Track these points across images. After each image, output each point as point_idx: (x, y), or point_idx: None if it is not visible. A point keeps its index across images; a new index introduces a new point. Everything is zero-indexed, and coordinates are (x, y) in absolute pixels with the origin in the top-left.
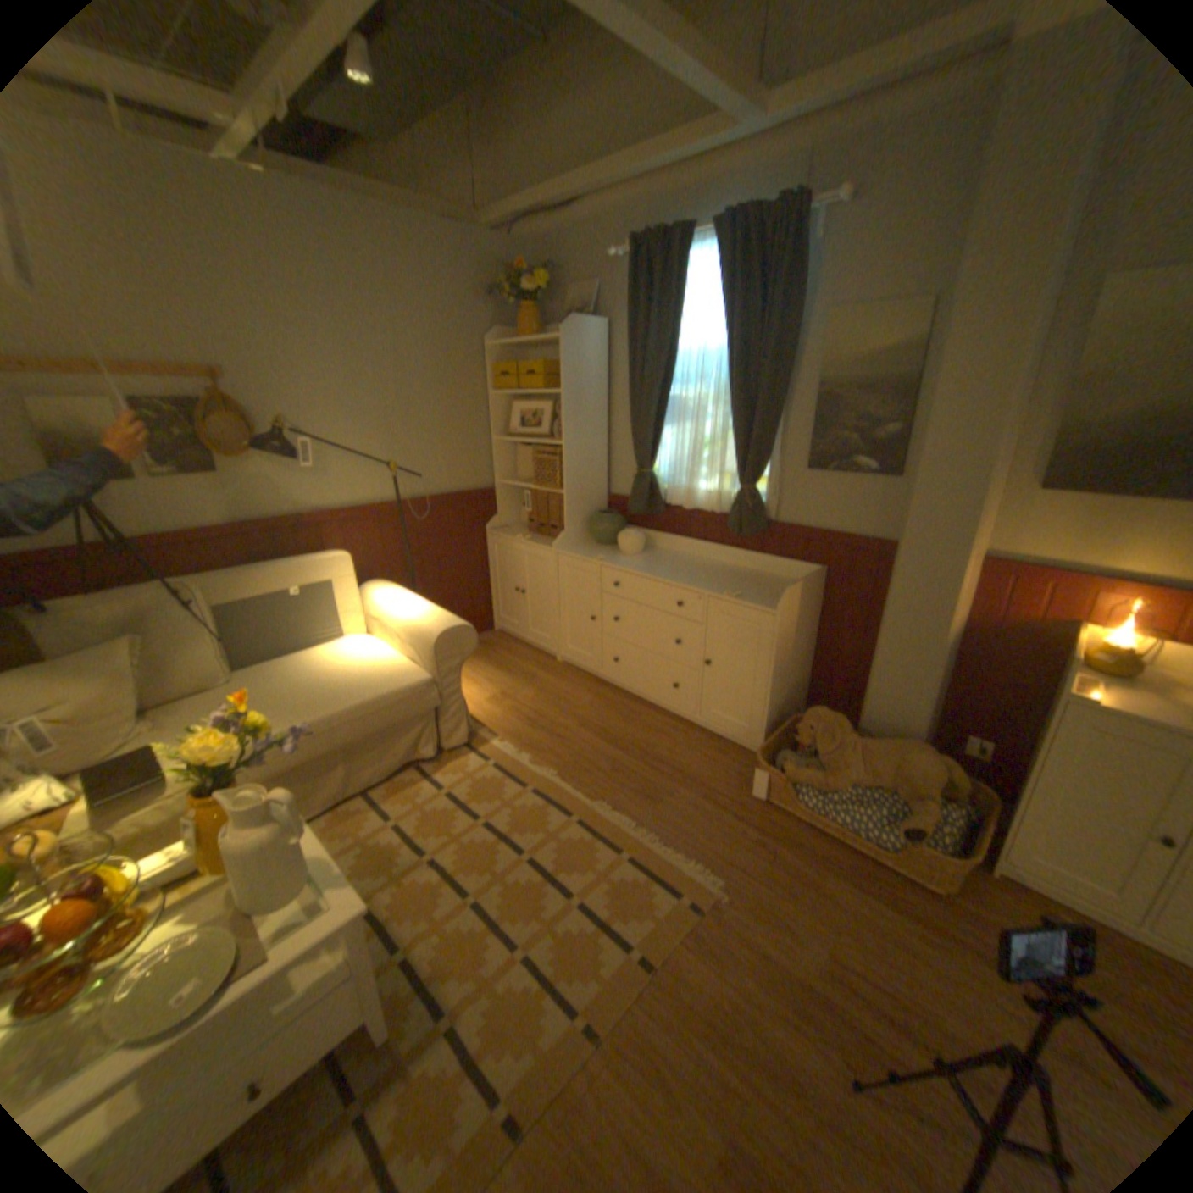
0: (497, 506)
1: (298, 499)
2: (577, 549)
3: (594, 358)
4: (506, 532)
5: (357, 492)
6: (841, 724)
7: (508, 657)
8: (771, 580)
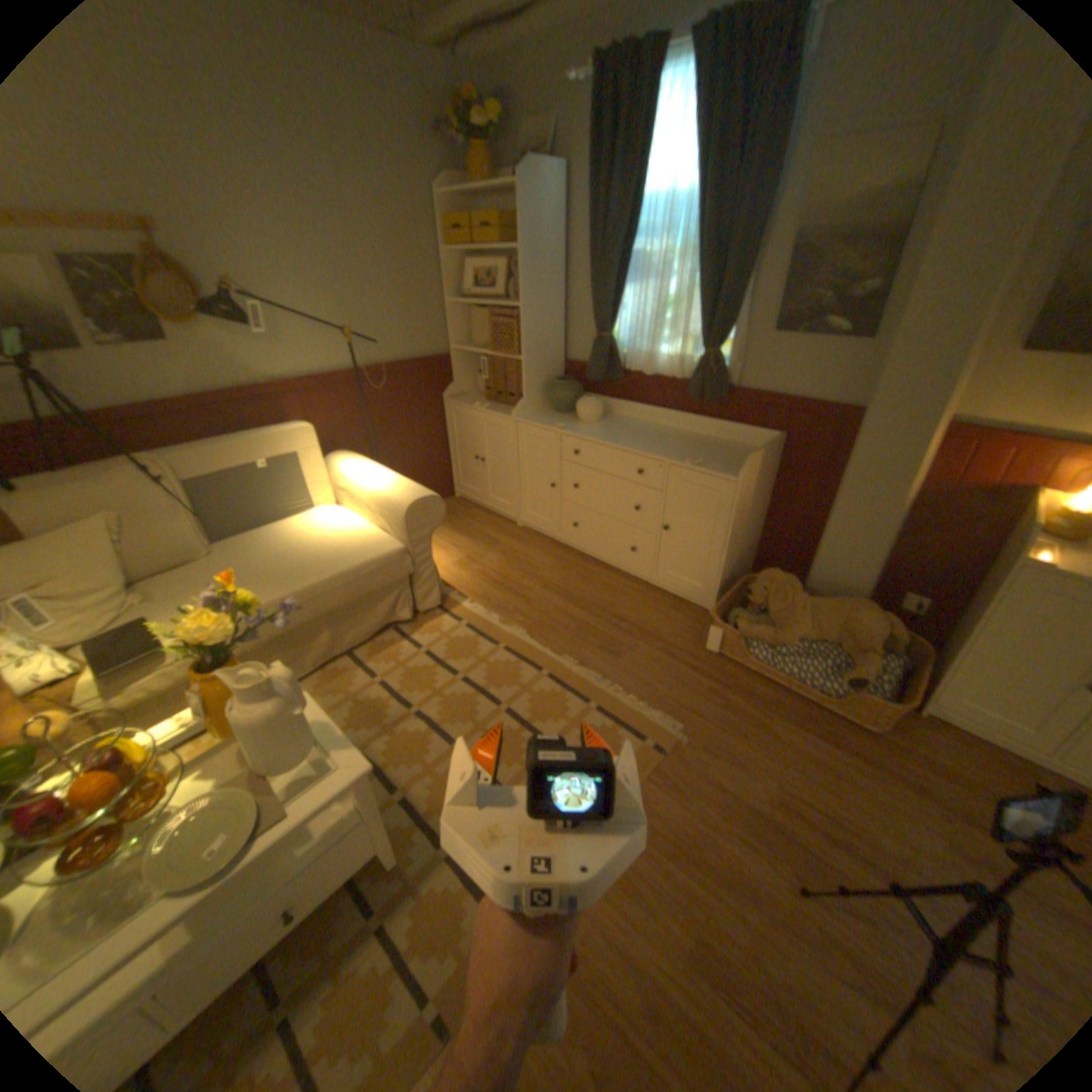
0: (453, 373)
1: (253, 367)
2: (536, 417)
3: (552, 207)
4: (464, 400)
5: (312, 359)
6: (793, 584)
7: (470, 522)
8: (729, 447)
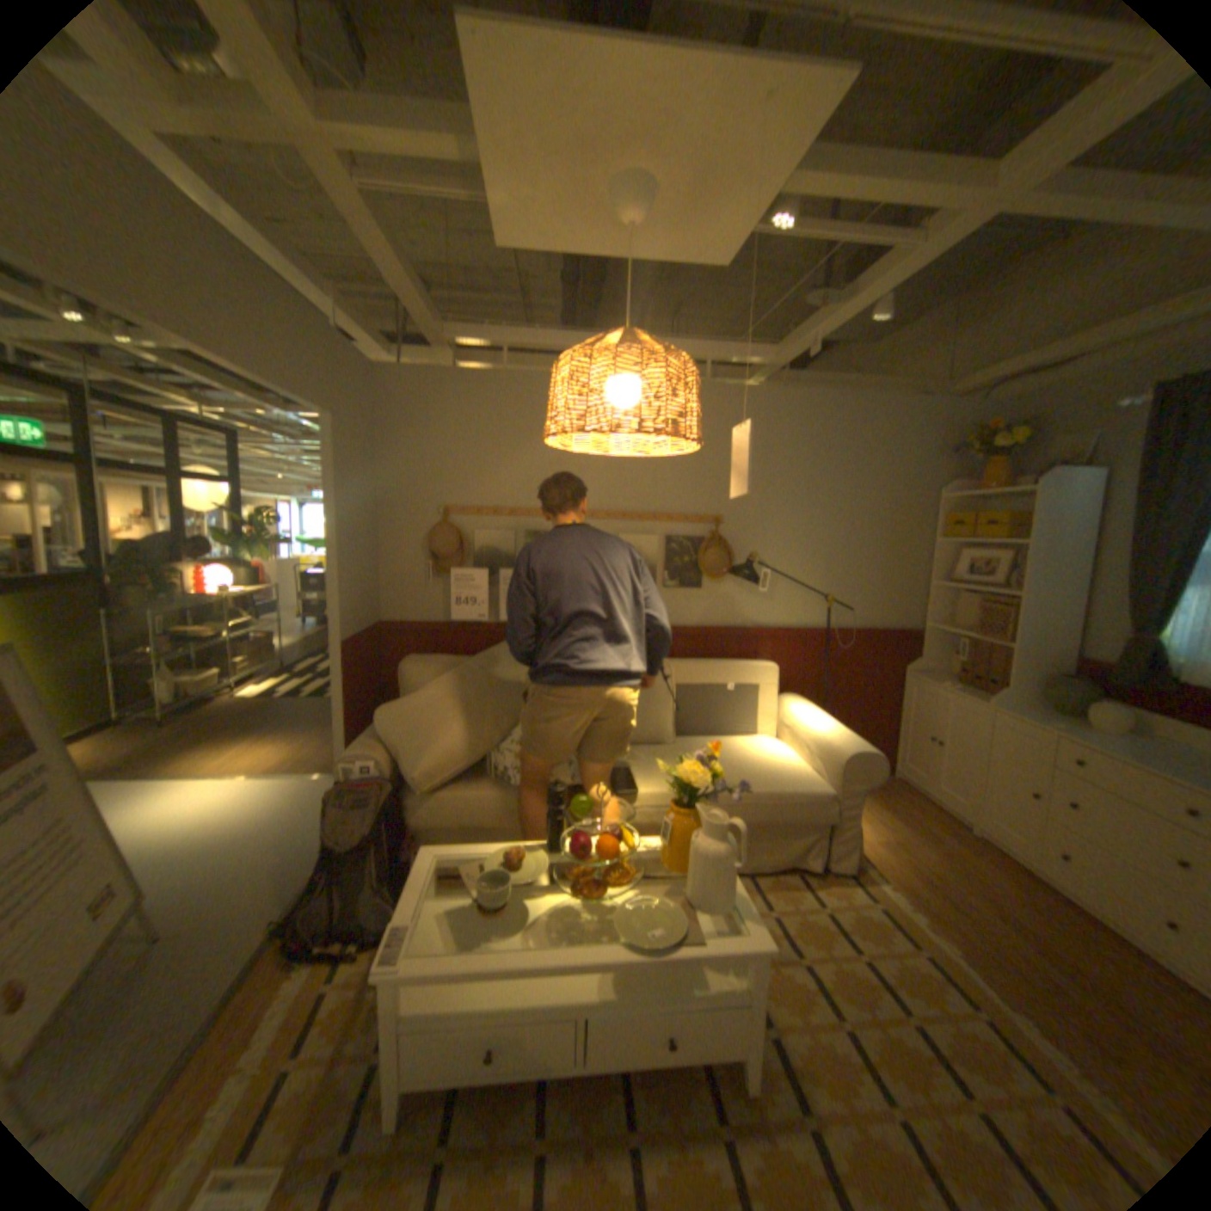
0: (923, 649)
1: (747, 615)
2: (1025, 711)
3: (1082, 508)
4: (931, 677)
5: (792, 616)
6: None
7: (909, 809)
8: None
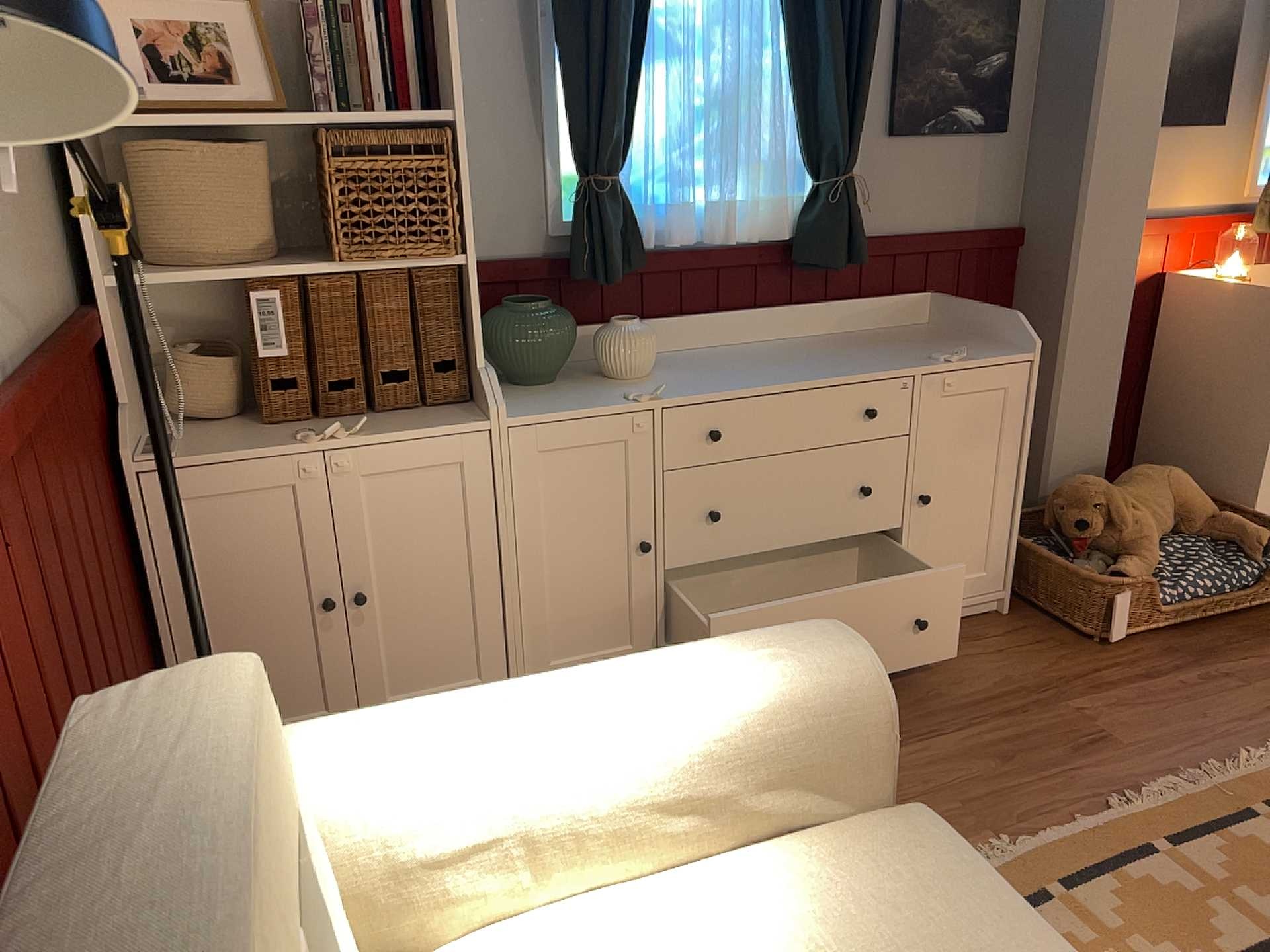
0: (111, 375)
1: None
2: (531, 404)
3: None
4: (209, 446)
5: None
6: (1106, 486)
7: None
8: (890, 337)
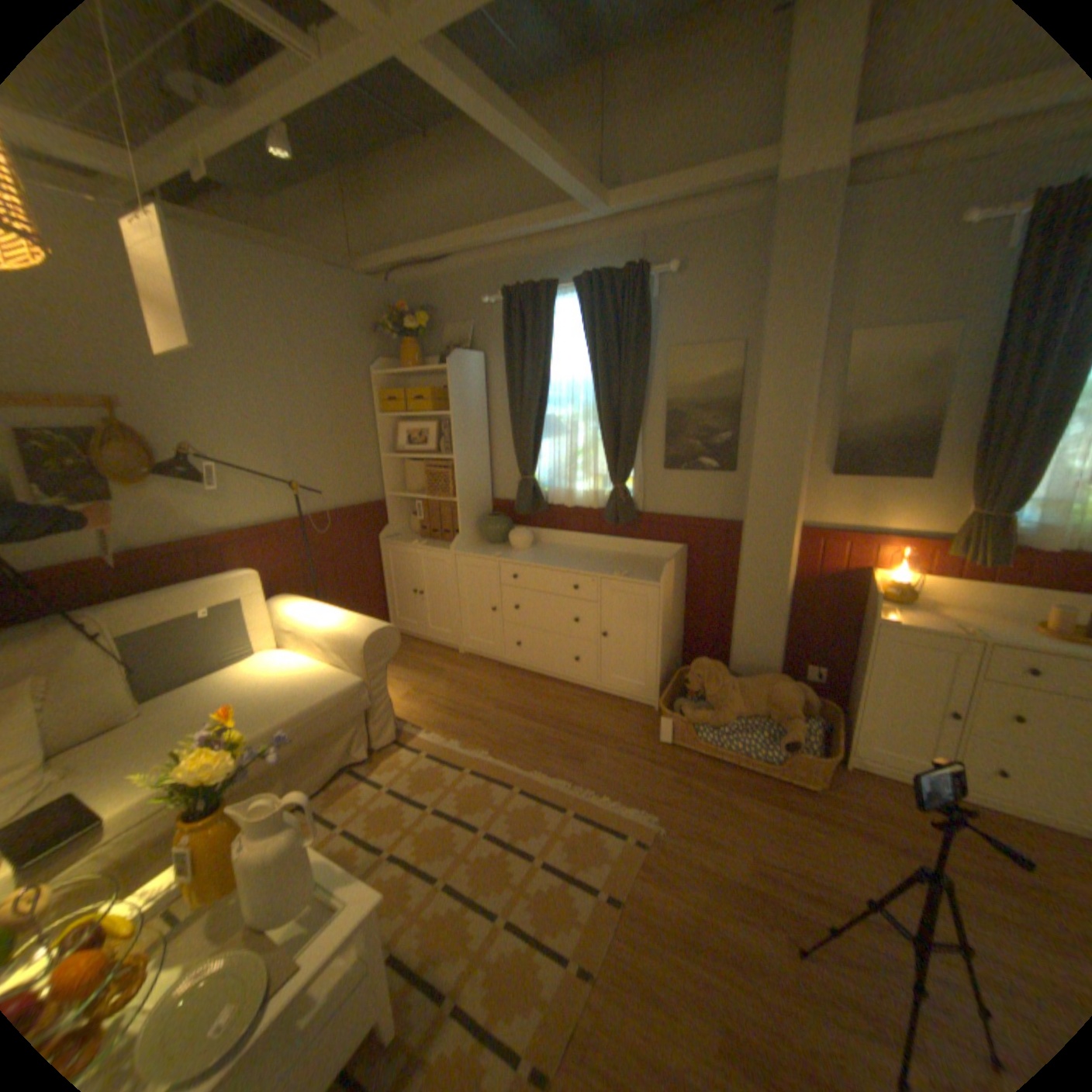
0: (388, 516)
1: (199, 522)
2: (473, 549)
3: (476, 385)
4: (400, 539)
5: (257, 511)
6: (720, 669)
7: (411, 655)
8: (645, 560)
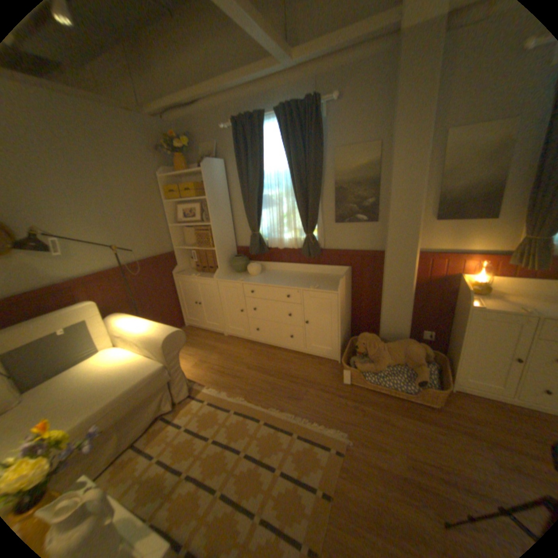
0: (177, 261)
1: (54, 275)
2: (227, 277)
3: (220, 179)
4: (185, 273)
5: (93, 265)
6: (375, 339)
7: (197, 339)
8: (327, 277)
